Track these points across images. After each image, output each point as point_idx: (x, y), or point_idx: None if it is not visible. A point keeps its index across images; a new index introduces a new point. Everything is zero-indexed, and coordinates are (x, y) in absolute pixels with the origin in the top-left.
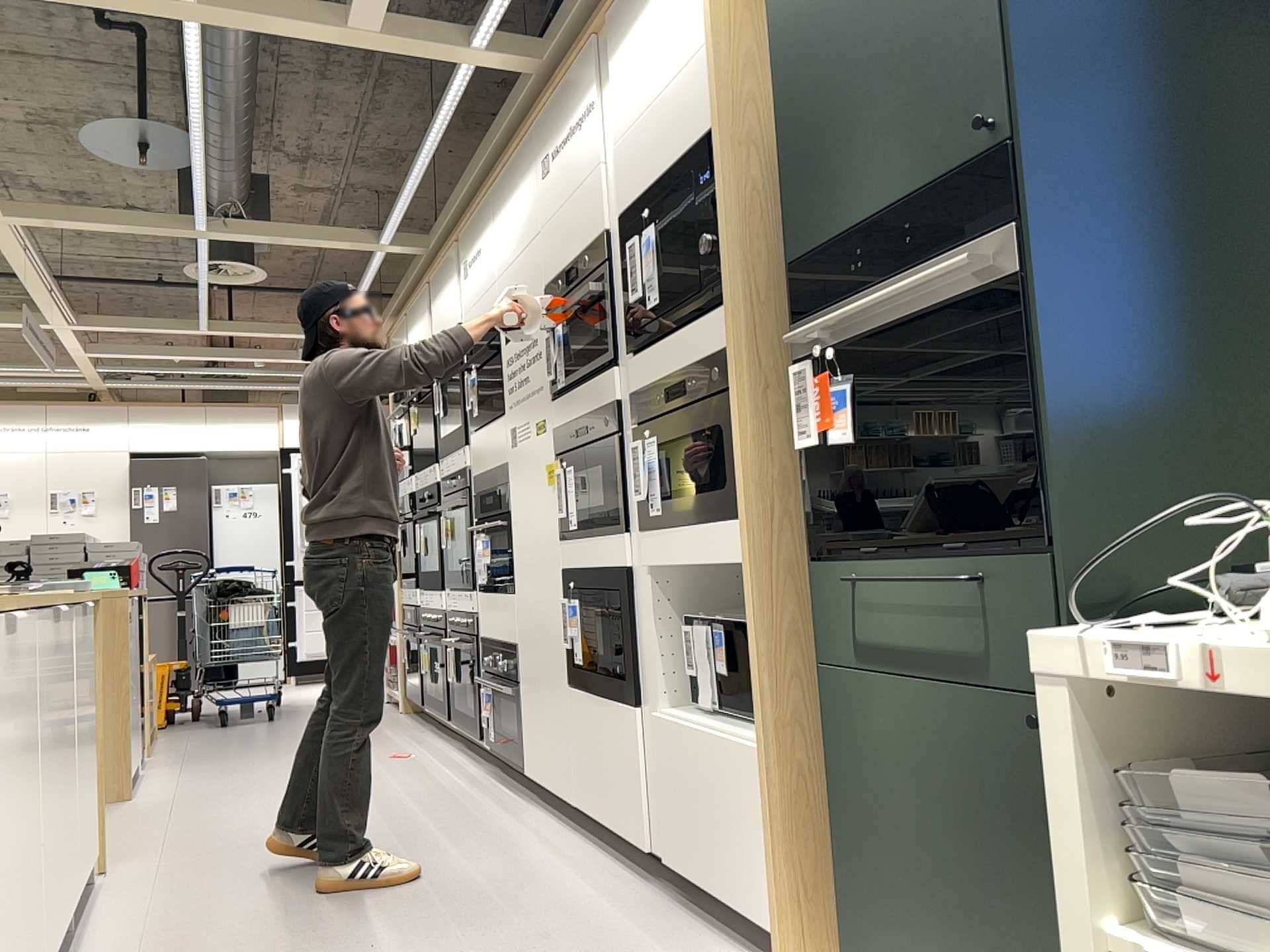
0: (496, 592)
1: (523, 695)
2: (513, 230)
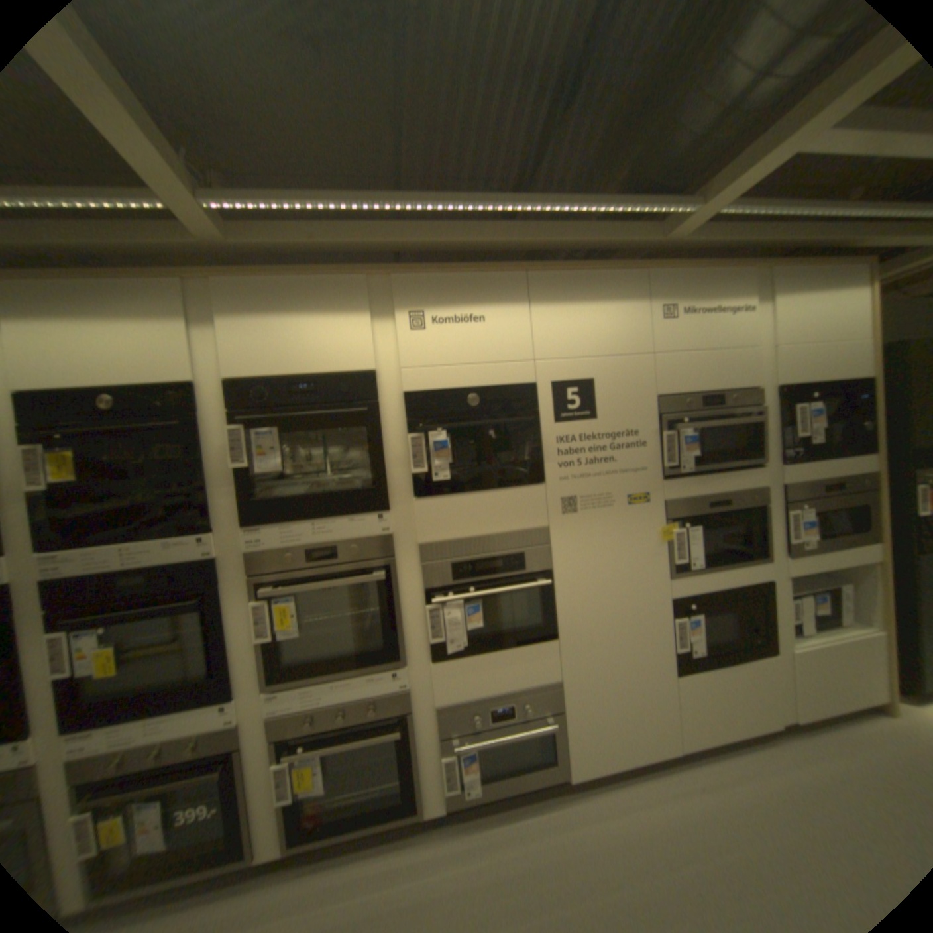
0: (500, 649)
1: (573, 720)
2: (589, 332)
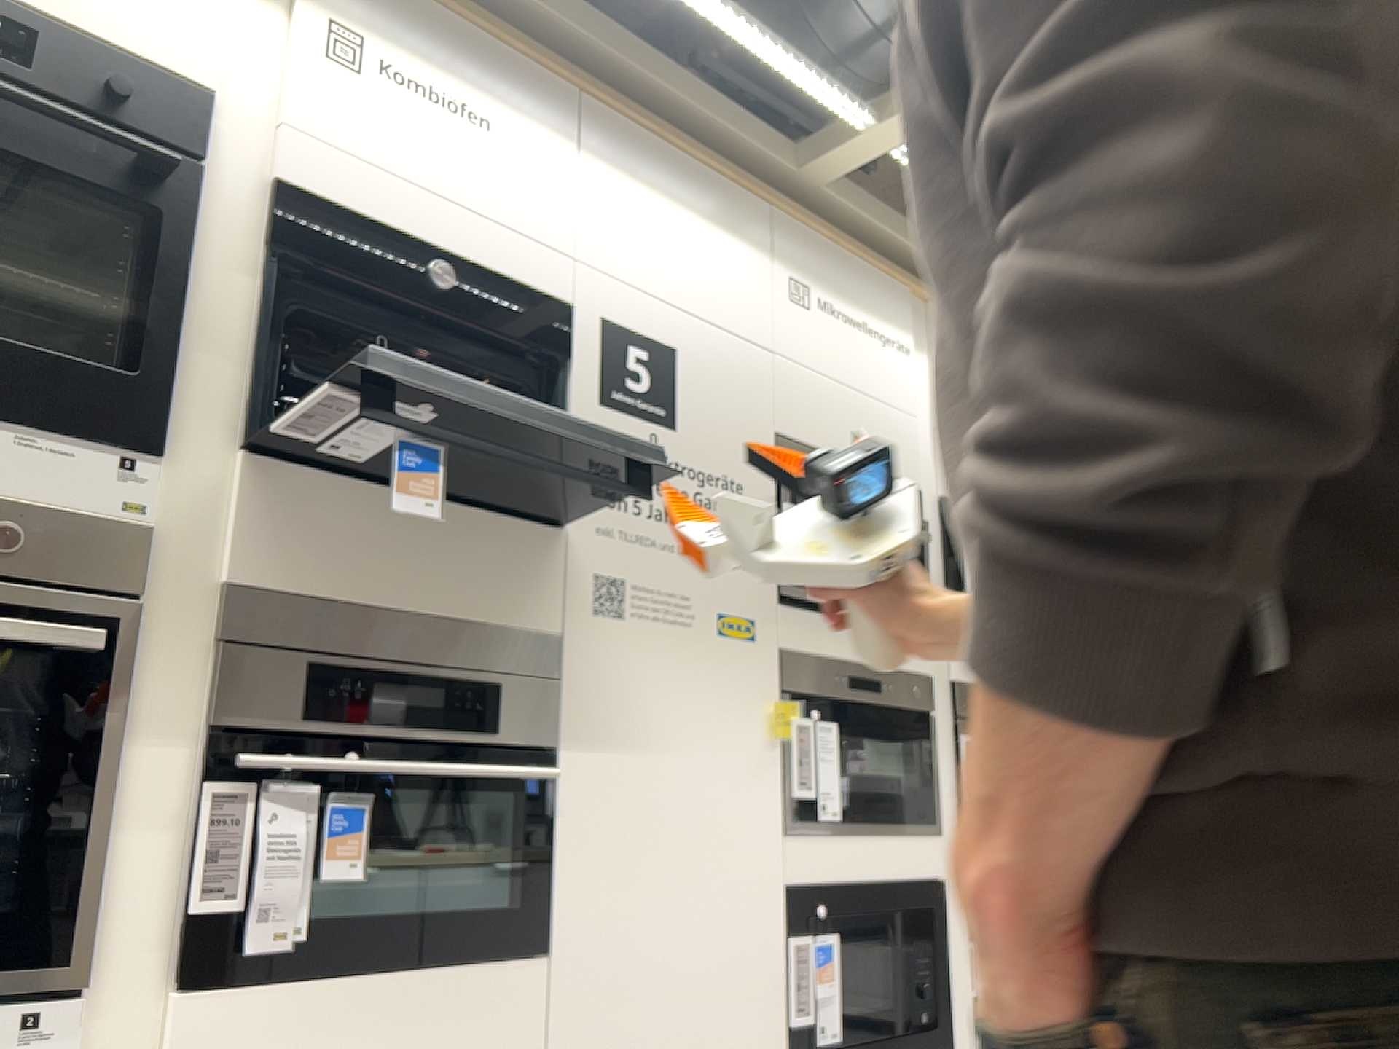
0: (398, 967)
1: None
2: (677, 258)
